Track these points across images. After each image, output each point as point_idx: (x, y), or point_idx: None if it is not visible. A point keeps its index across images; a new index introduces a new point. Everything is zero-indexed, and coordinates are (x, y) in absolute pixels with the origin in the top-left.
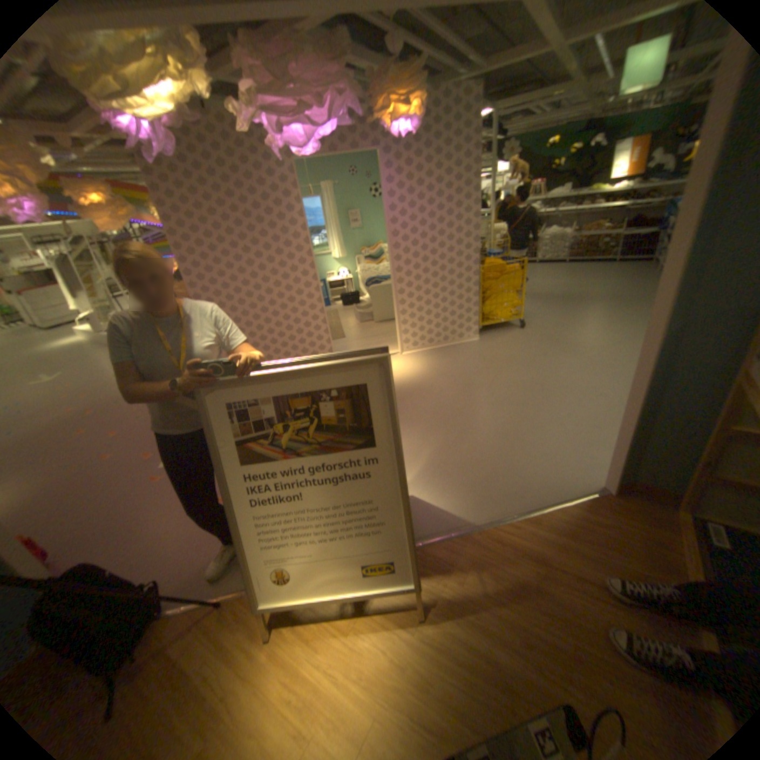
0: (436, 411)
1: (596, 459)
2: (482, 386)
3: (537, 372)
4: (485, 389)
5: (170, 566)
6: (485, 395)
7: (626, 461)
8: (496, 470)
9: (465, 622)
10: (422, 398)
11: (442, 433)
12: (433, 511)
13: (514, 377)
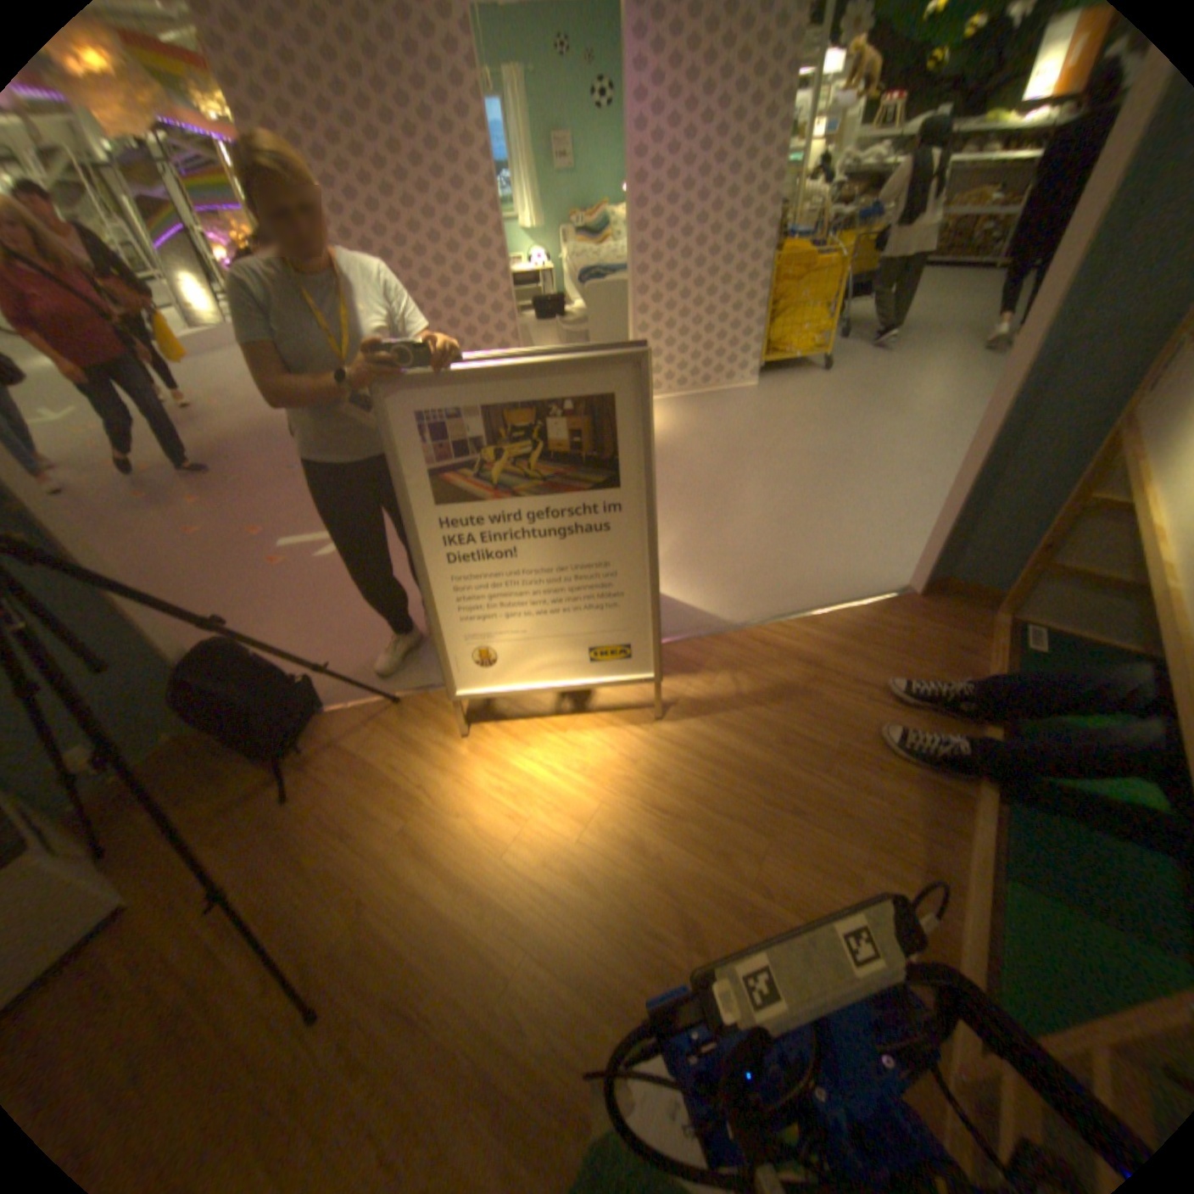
0: (685, 486)
1: (902, 554)
2: (757, 454)
3: (841, 438)
4: (760, 457)
5: (323, 659)
6: (759, 466)
7: (944, 547)
8: (765, 563)
9: (711, 720)
10: (666, 467)
11: (693, 514)
12: (677, 607)
13: (805, 443)
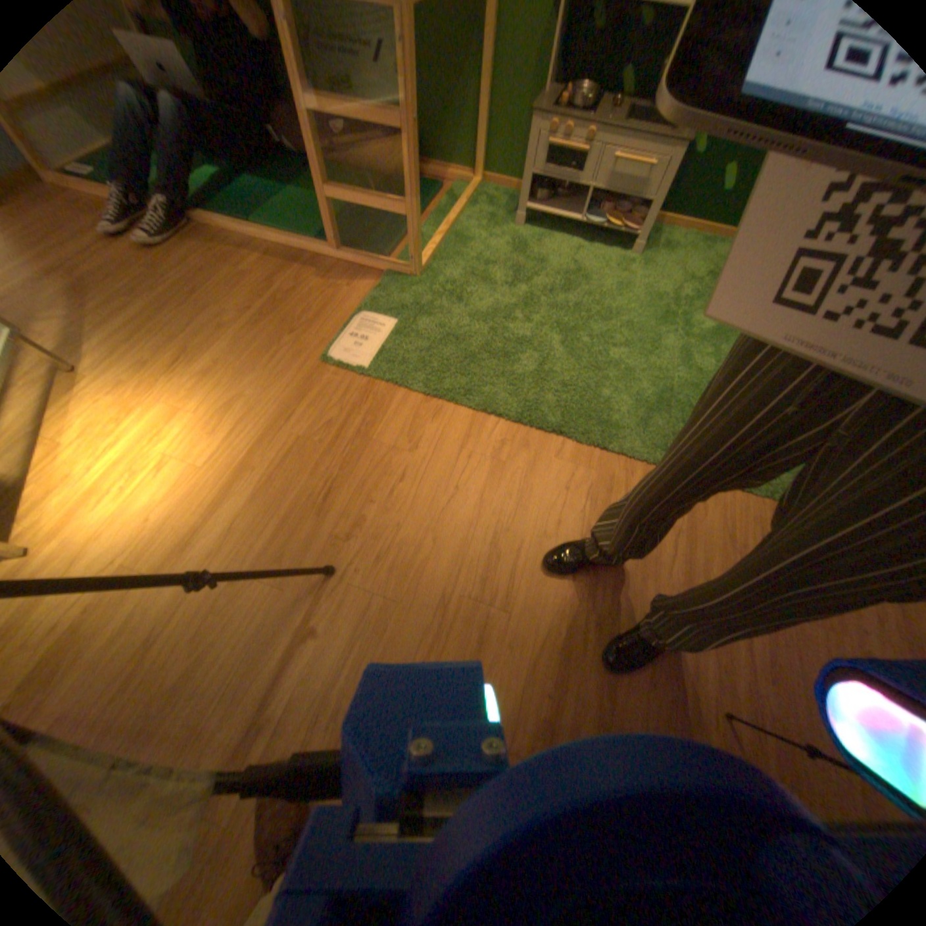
0: None
1: None
2: None
3: None
4: None
5: None
6: None
7: None
8: None
9: (86, 334)
10: None
11: None
12: None
13: None
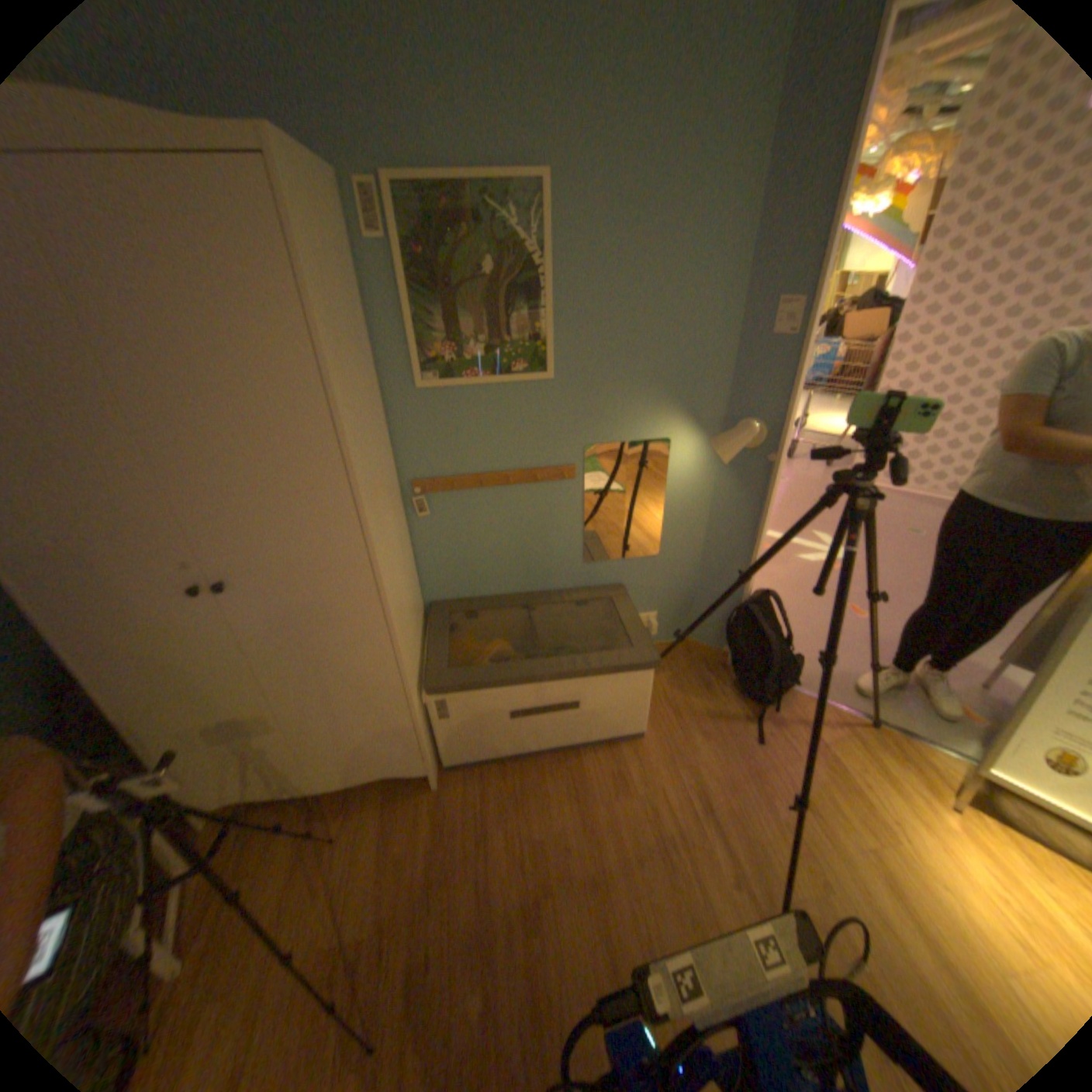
0: None
1: None
2: None
3: None
4: None
5: (800, 647)
6: None
7: None
8: None
9: None
10: None
11: None
12: None
13: None
